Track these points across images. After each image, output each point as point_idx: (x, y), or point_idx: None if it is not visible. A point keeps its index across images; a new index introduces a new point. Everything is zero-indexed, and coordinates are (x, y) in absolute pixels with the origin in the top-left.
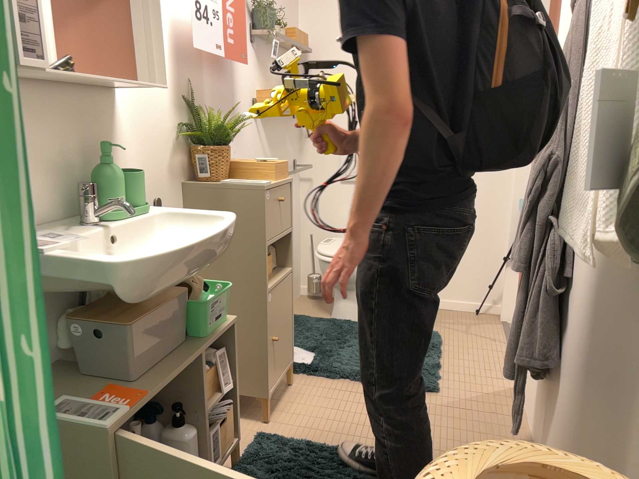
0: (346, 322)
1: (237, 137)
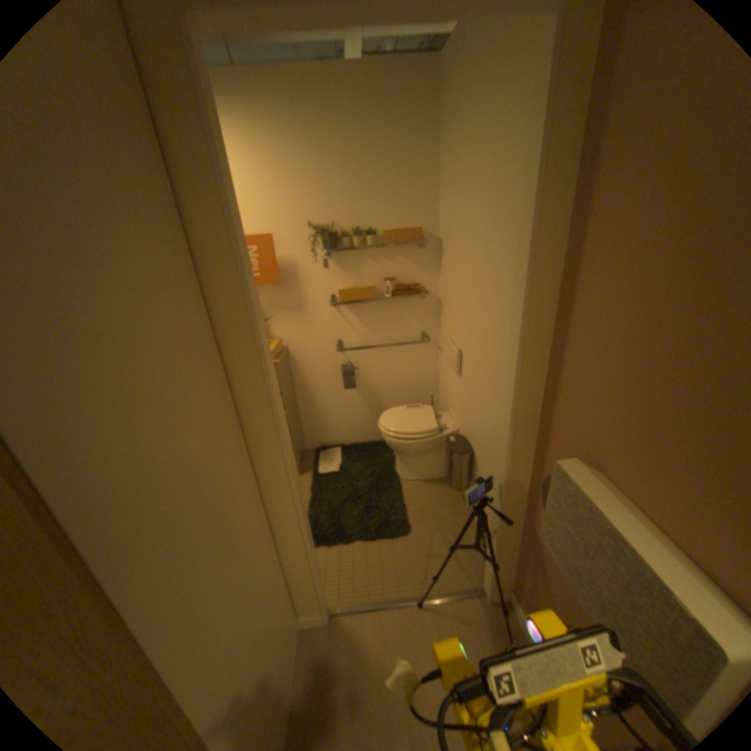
0: (391, 471)
1: (305, 323)
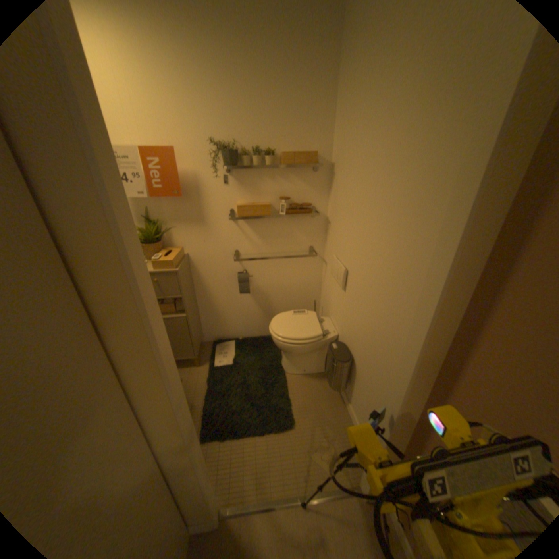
0: (278, 366)
1: (206, 233)
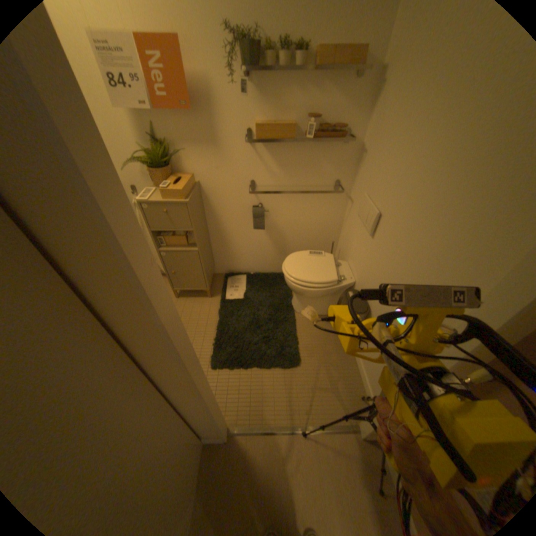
0: (288, 304)
1: (218, 158)
